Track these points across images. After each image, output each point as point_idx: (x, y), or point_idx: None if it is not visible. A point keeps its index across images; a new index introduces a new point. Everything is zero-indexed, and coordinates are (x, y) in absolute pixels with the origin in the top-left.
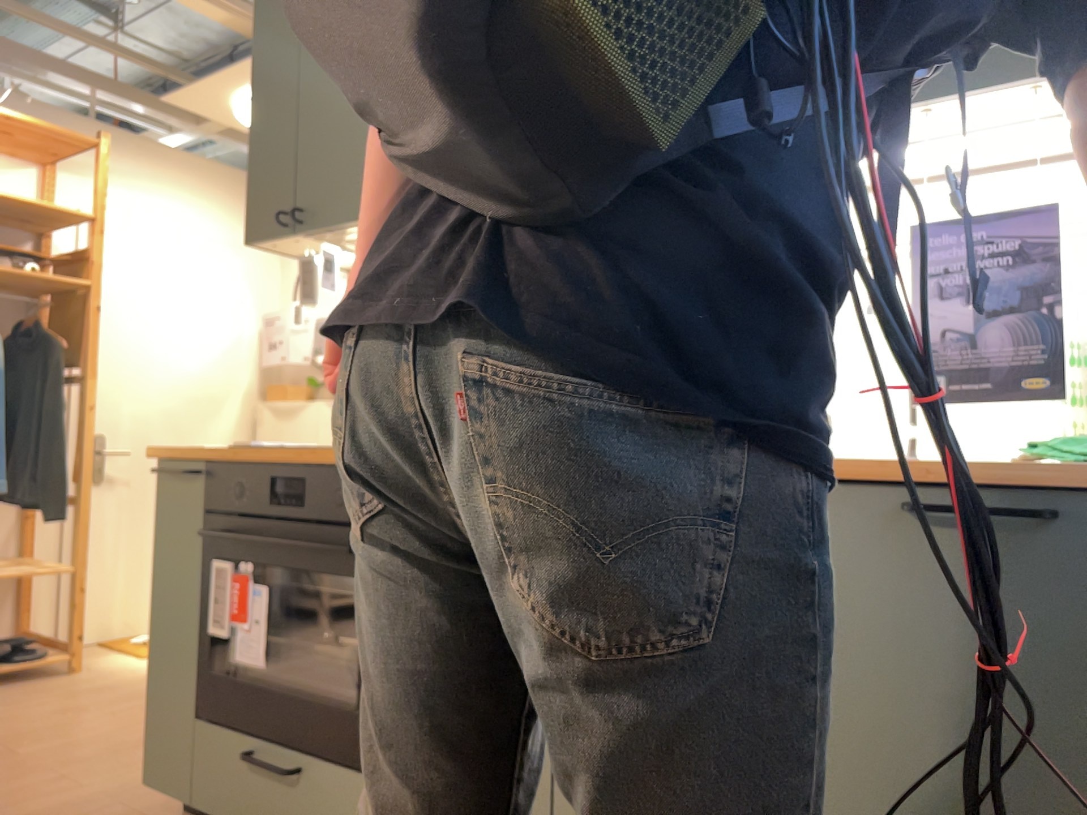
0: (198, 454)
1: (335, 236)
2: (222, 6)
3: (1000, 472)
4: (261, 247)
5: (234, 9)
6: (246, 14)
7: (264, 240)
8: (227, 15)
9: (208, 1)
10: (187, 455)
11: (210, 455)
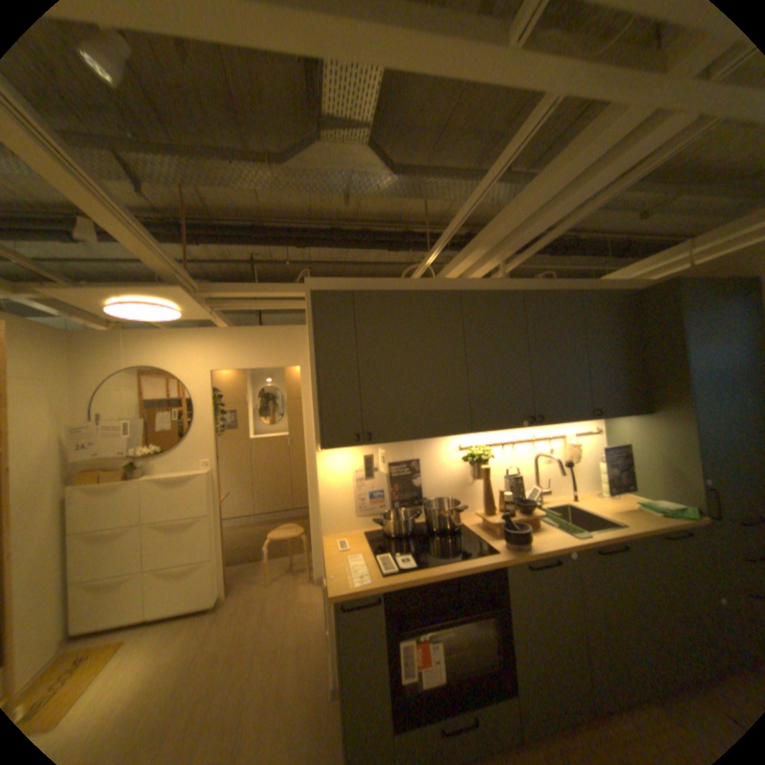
0: (382, 590)
1: (379, 443)
2: (159, 256)
3: (674, 525)
4: (324, 449)
5: (164, 258)
6: (169, 261)
7: (334, 447)
8: (158, 261)
9: (153, 252)
10: (370, 593)
11: (382, 588)
